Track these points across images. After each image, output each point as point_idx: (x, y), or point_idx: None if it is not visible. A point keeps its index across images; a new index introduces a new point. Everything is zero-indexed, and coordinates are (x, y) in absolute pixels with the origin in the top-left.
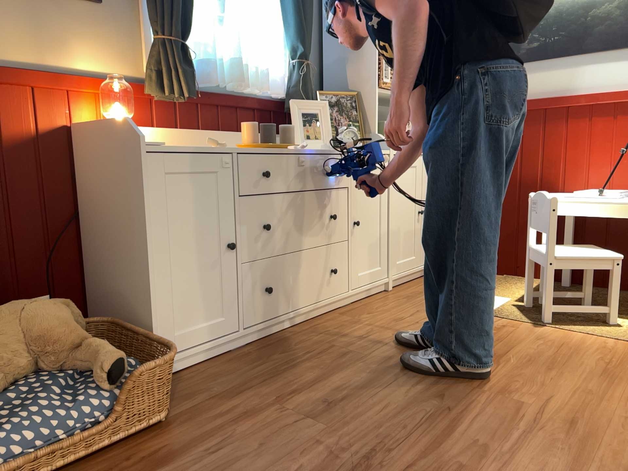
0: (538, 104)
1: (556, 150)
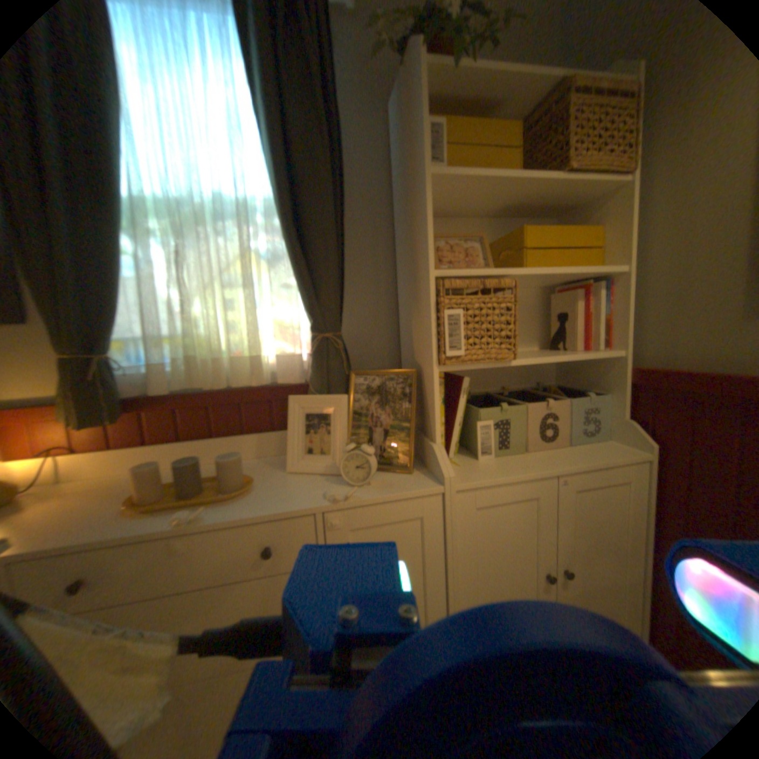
0: None
1: None
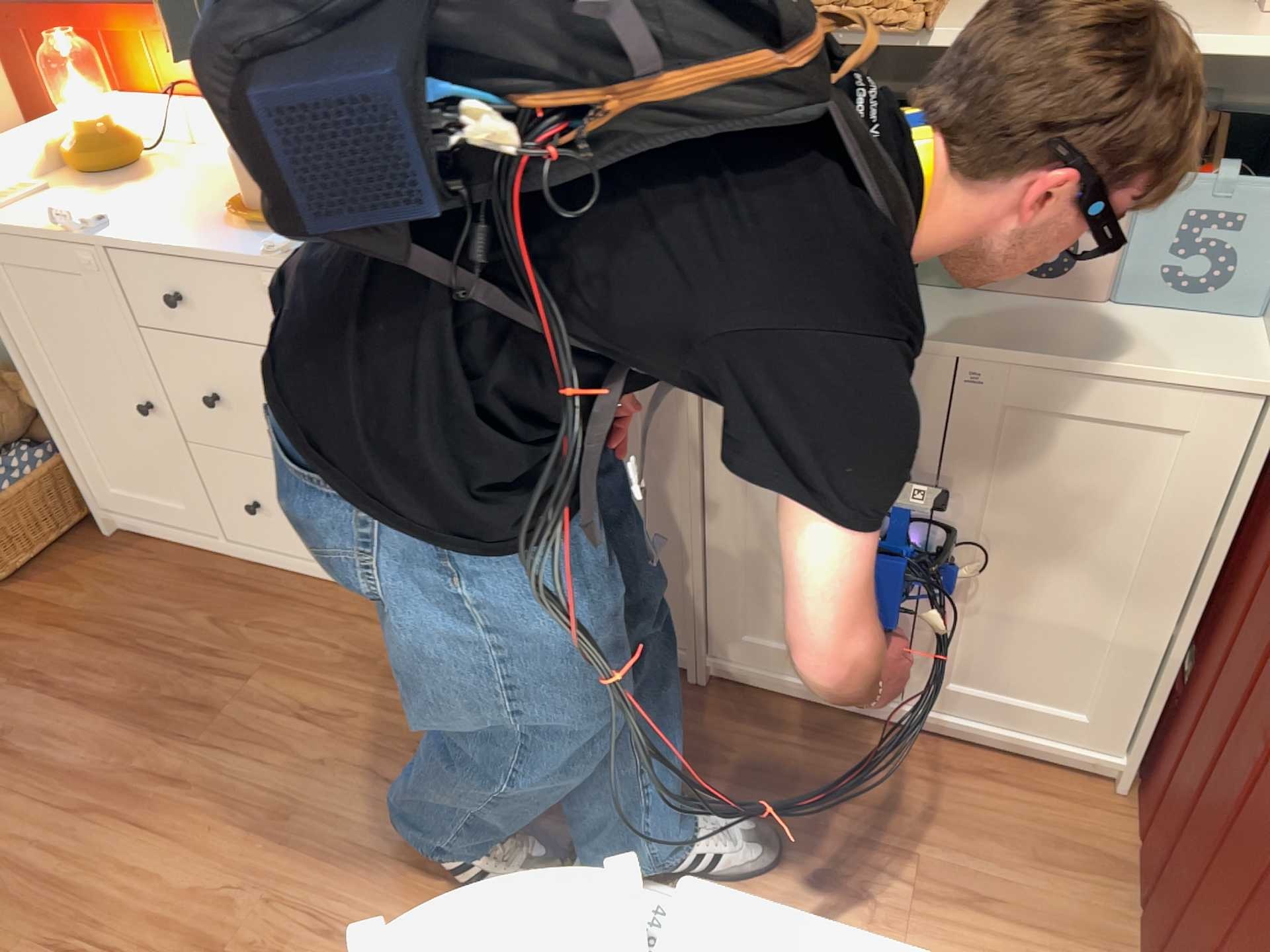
0: None
1: None
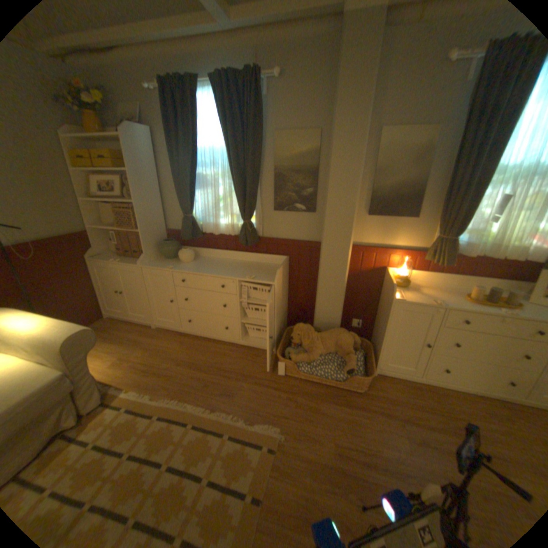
0: None
1: None
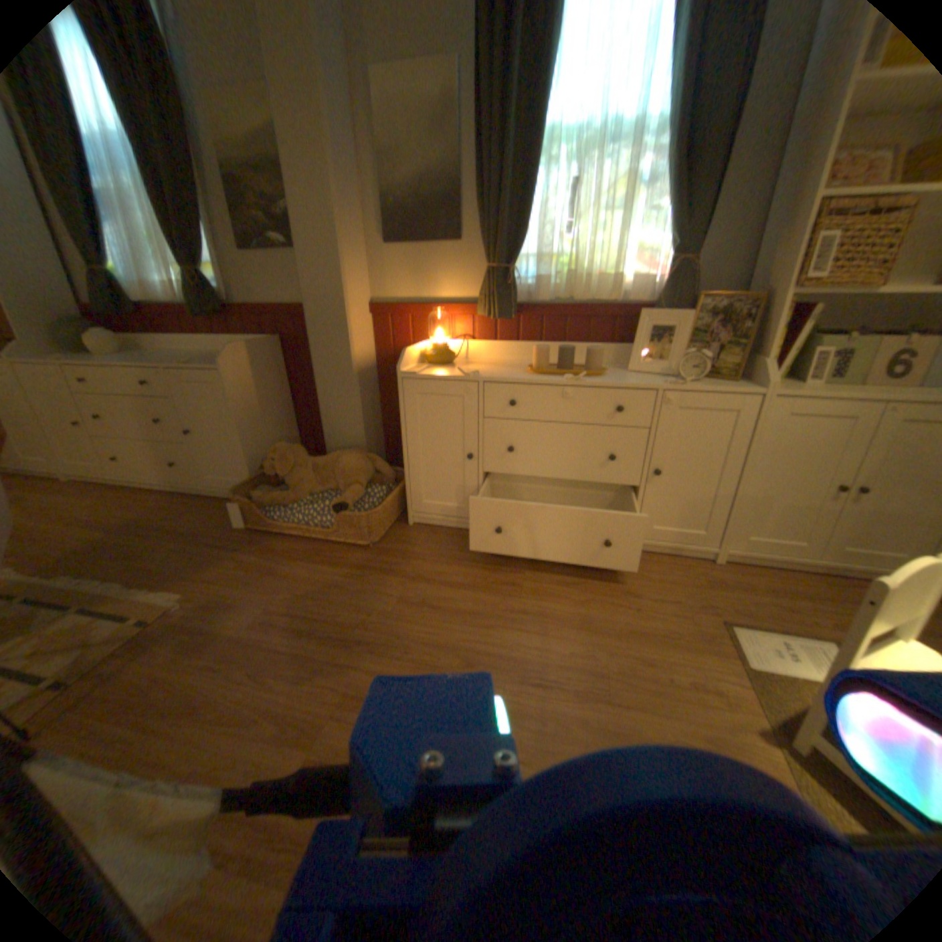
0: None
1: None
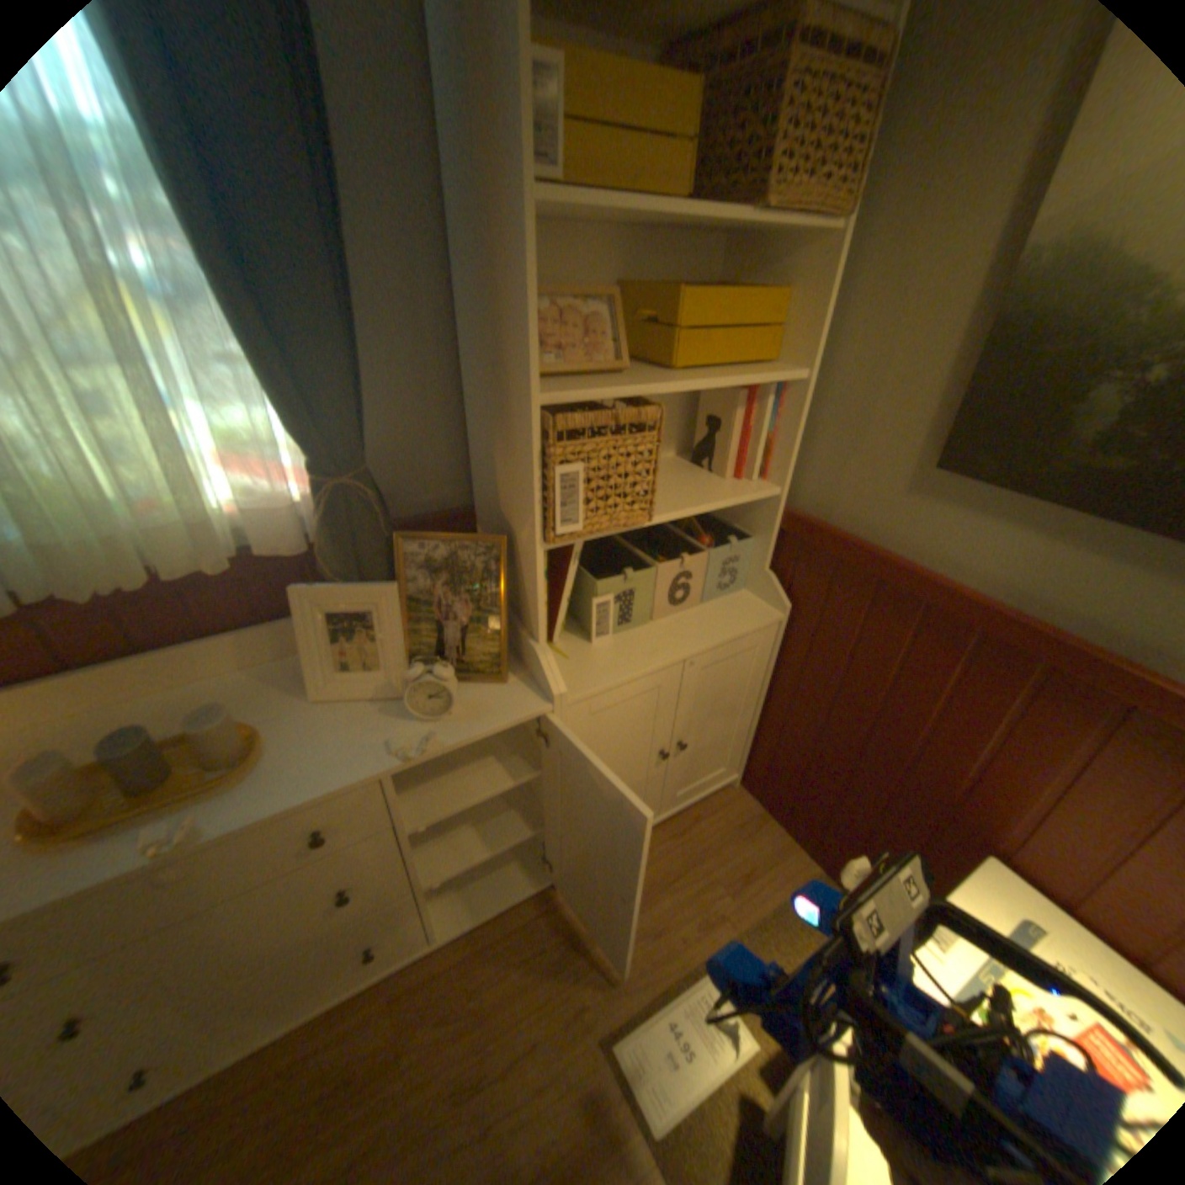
0: (1043, 647)
1: (1042, 776)
